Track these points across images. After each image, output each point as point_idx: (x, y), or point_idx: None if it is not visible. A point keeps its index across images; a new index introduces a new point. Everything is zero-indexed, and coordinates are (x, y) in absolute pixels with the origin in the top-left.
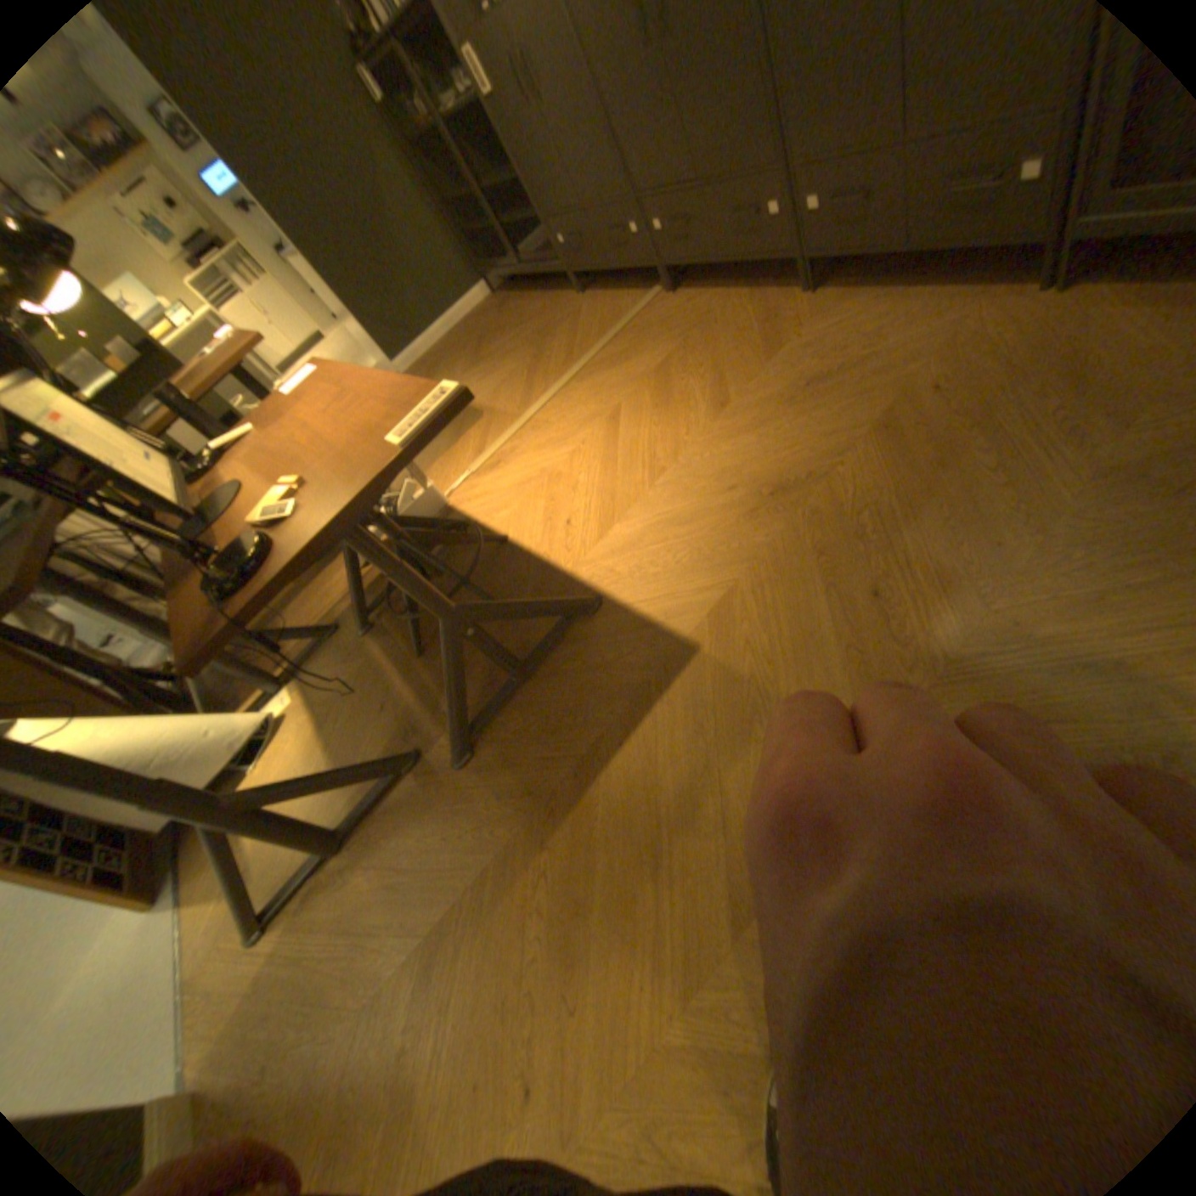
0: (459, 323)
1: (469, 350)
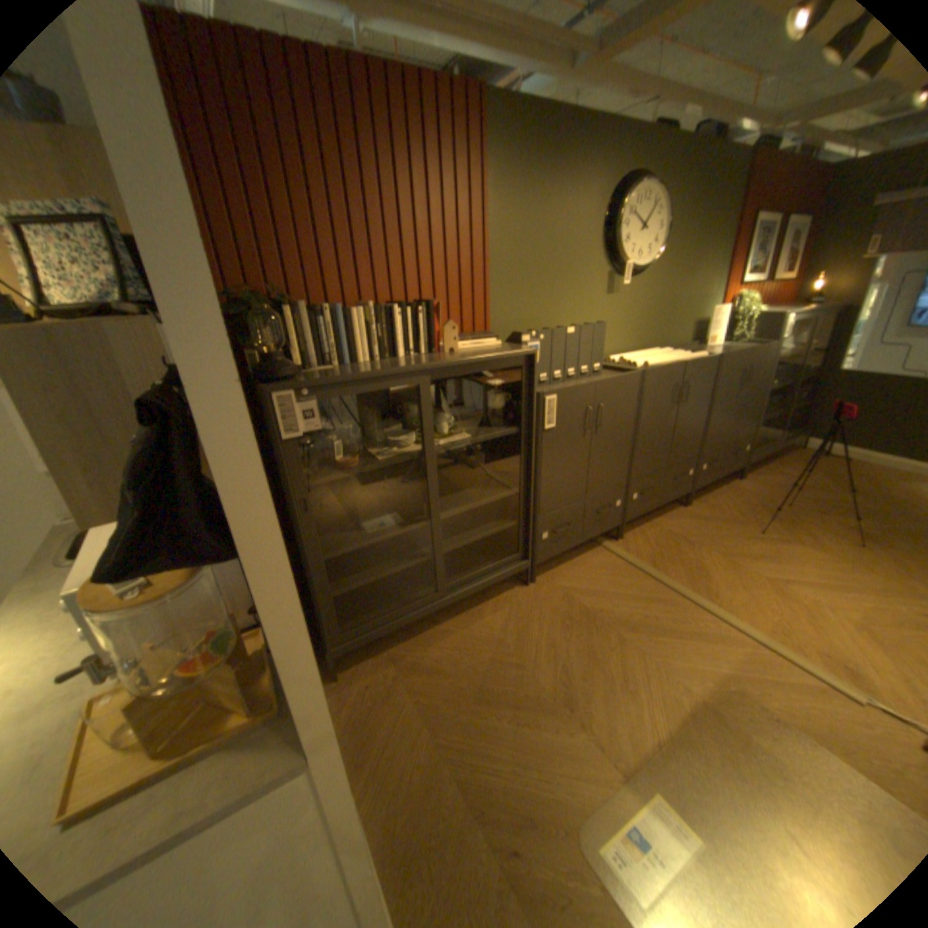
0: (348, 752)
1: (508, 722)
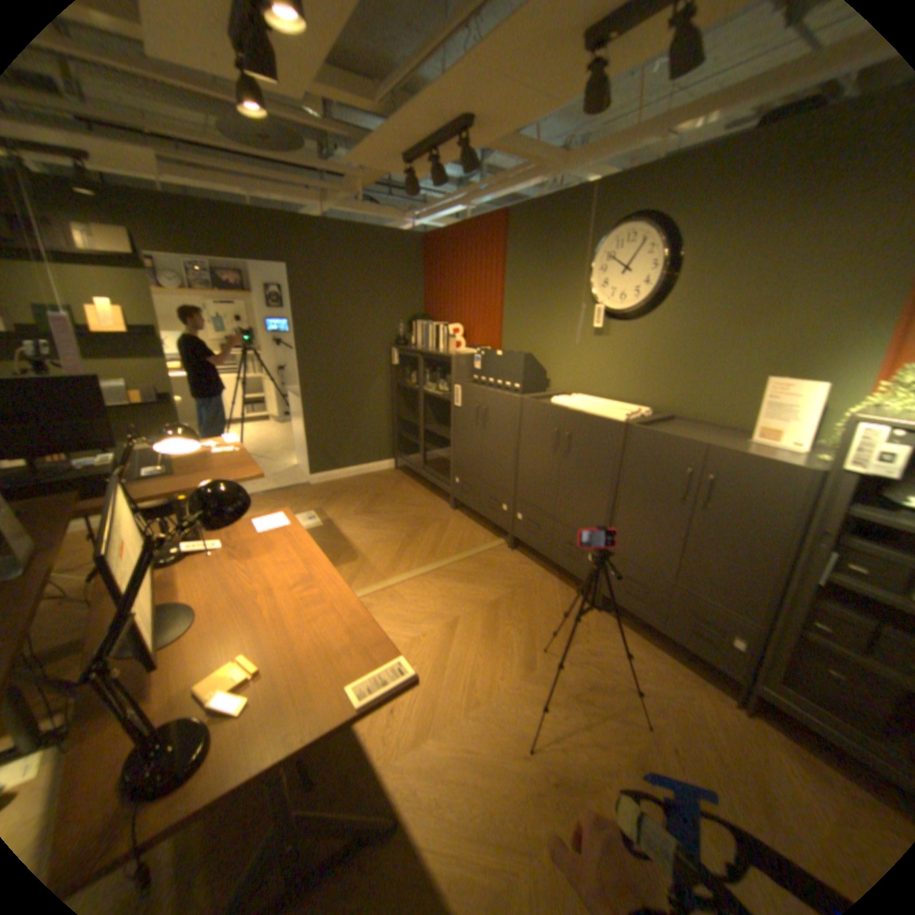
0: (366, 476)
1: (366, 500)
